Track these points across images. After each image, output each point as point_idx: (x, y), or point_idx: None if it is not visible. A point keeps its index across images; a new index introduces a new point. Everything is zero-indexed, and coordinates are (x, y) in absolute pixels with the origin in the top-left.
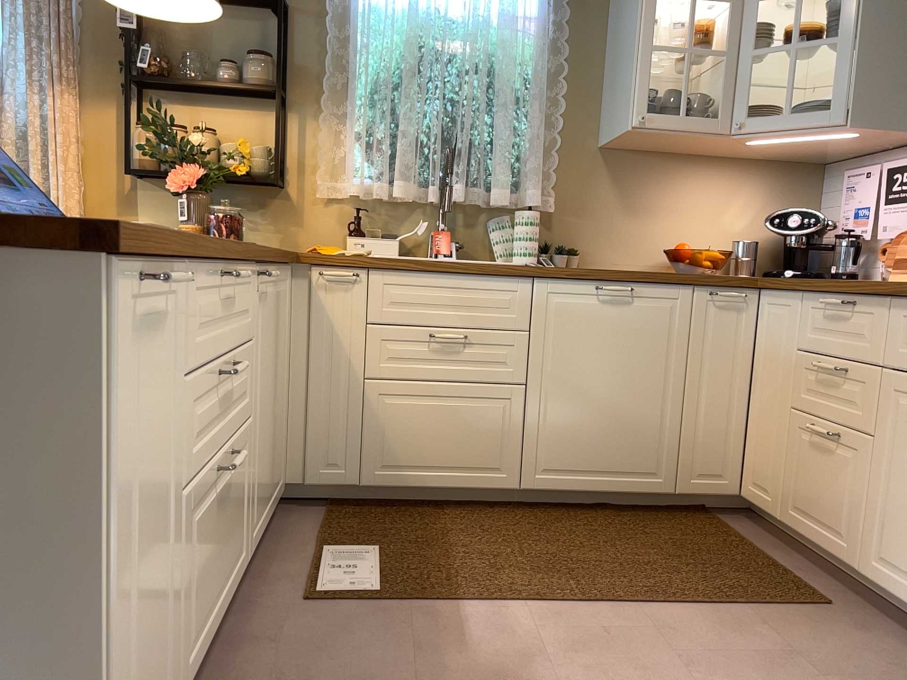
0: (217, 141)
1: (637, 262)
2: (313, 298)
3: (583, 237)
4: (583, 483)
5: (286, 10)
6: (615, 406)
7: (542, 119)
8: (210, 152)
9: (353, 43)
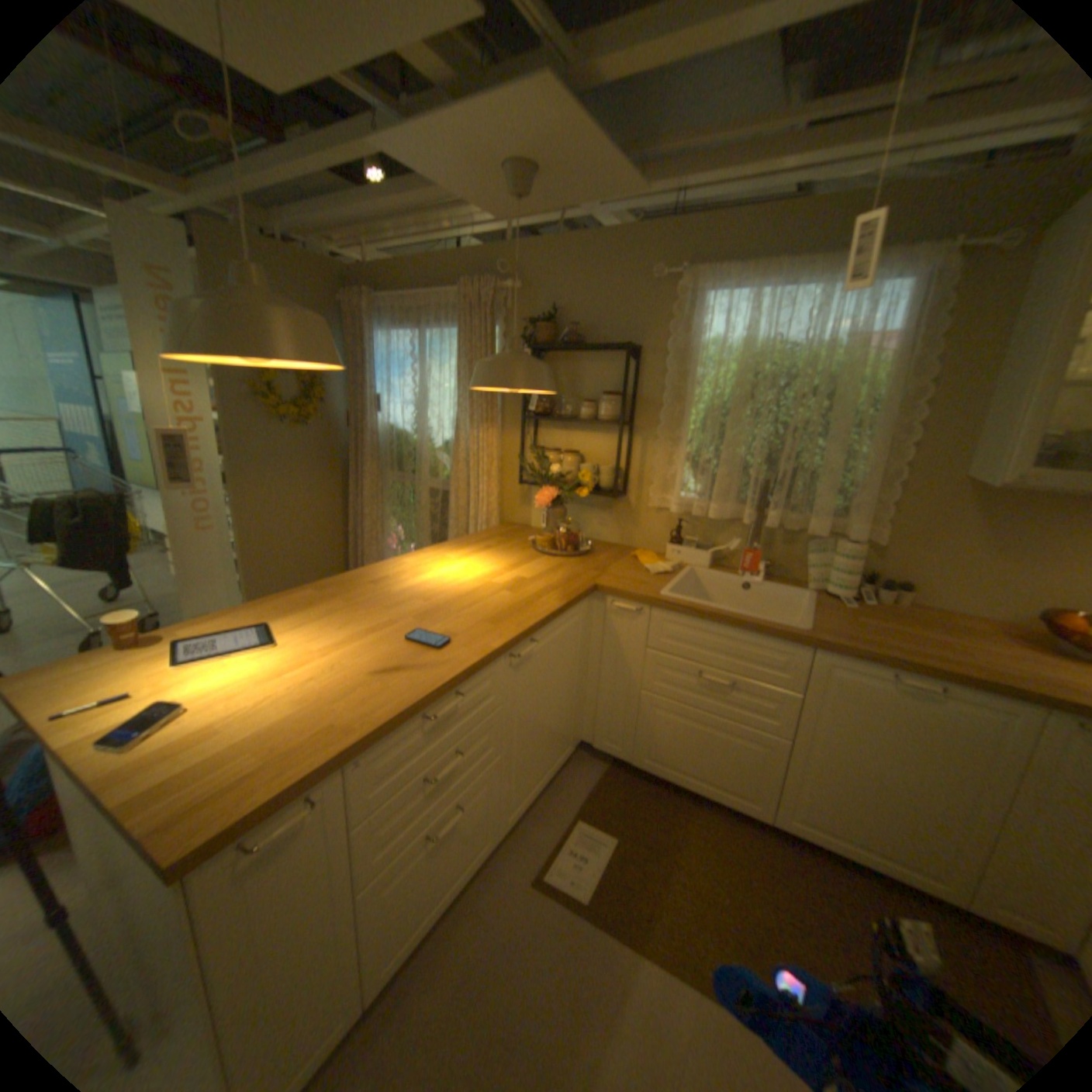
0: (581, 458)
1: (1002, 612)
2: (609, 620)
3: (927, 573)
4: (846, 853)
5: (631, 357)
6: (901, 800)
7: (891, 445)
8: (571, 471)
9: (691, 376)
